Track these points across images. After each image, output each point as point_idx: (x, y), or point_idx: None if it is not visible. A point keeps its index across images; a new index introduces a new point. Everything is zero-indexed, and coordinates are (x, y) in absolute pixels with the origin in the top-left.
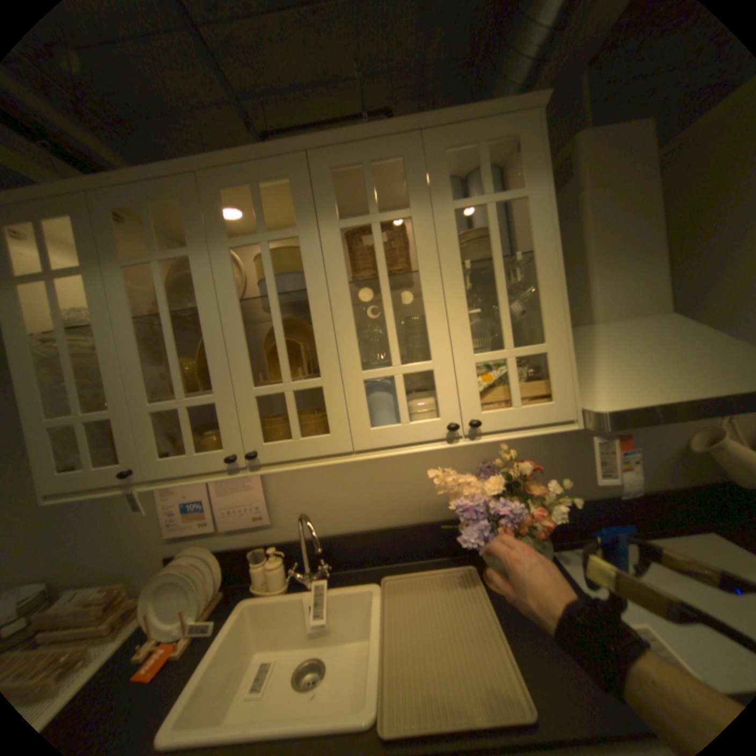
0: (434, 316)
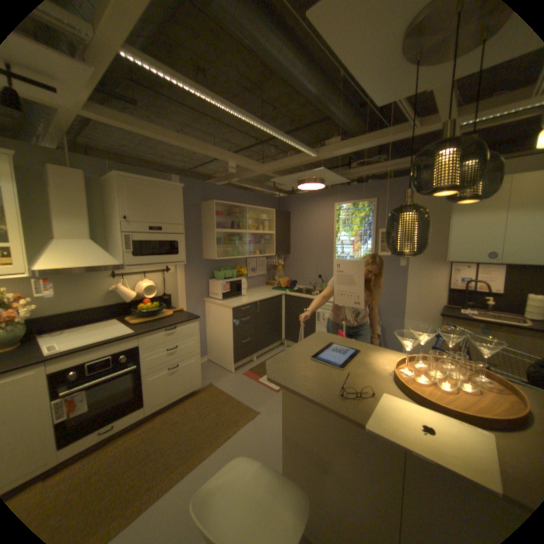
0: None
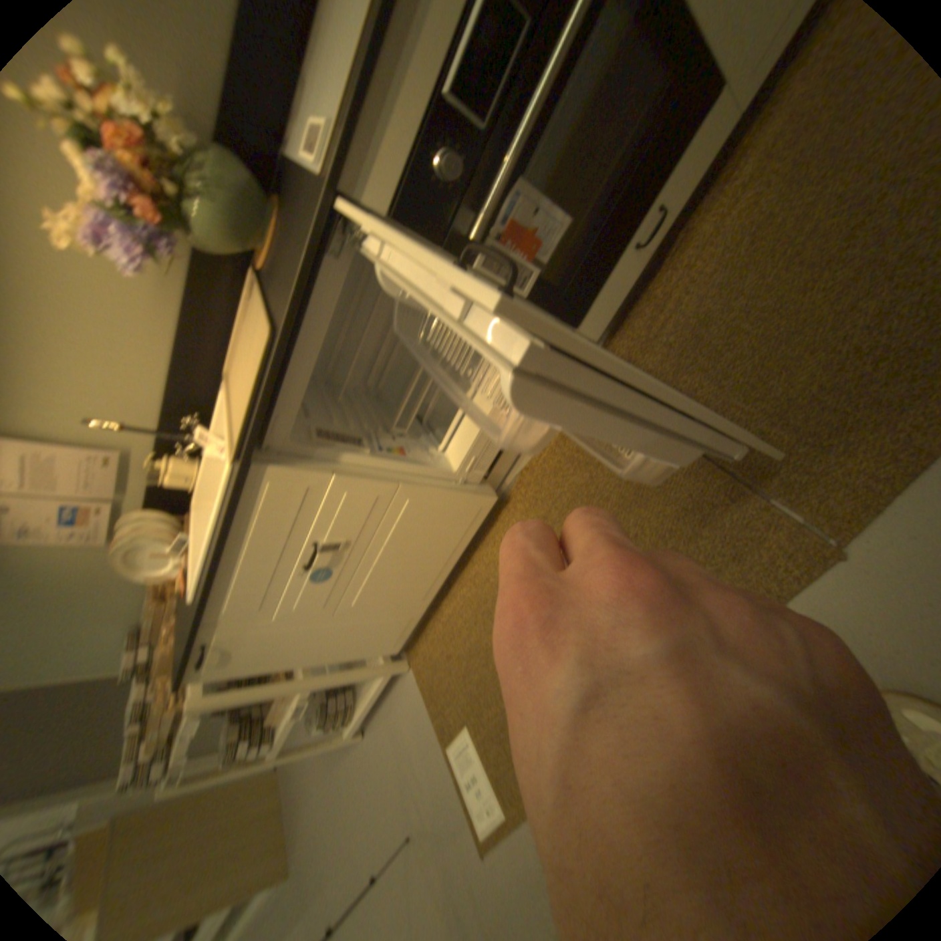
0: None
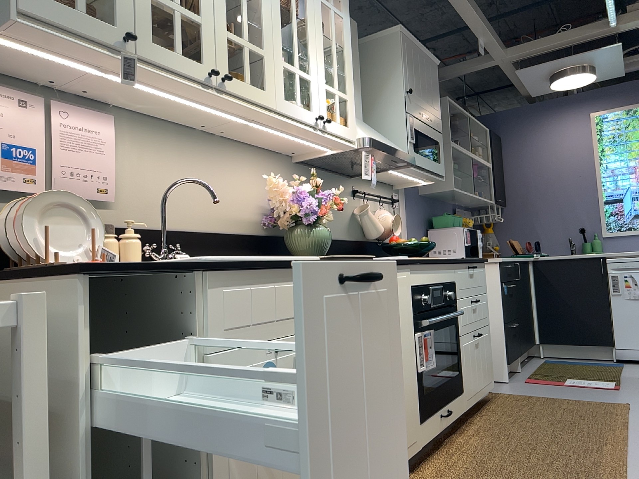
0: (312, 51)
